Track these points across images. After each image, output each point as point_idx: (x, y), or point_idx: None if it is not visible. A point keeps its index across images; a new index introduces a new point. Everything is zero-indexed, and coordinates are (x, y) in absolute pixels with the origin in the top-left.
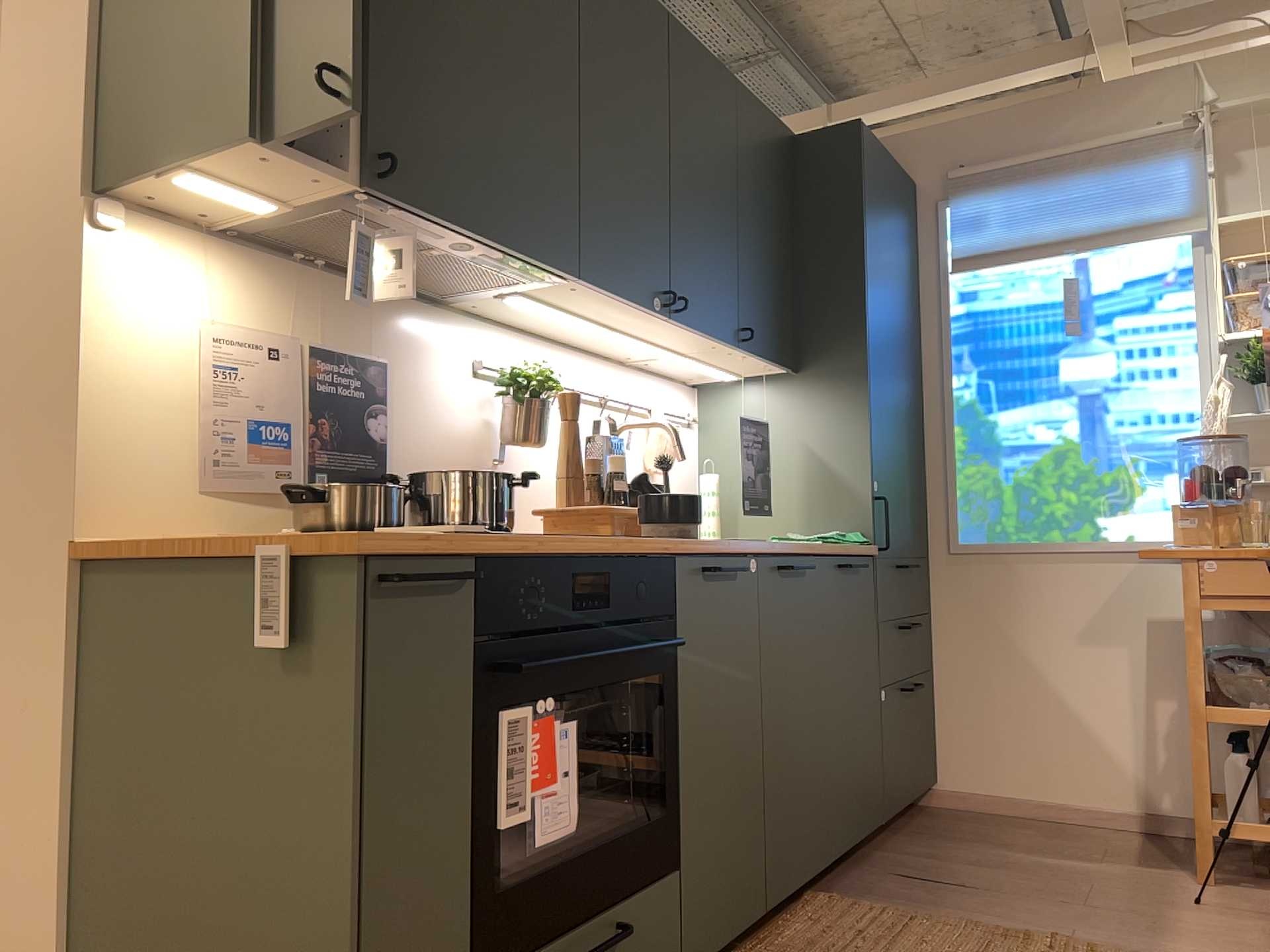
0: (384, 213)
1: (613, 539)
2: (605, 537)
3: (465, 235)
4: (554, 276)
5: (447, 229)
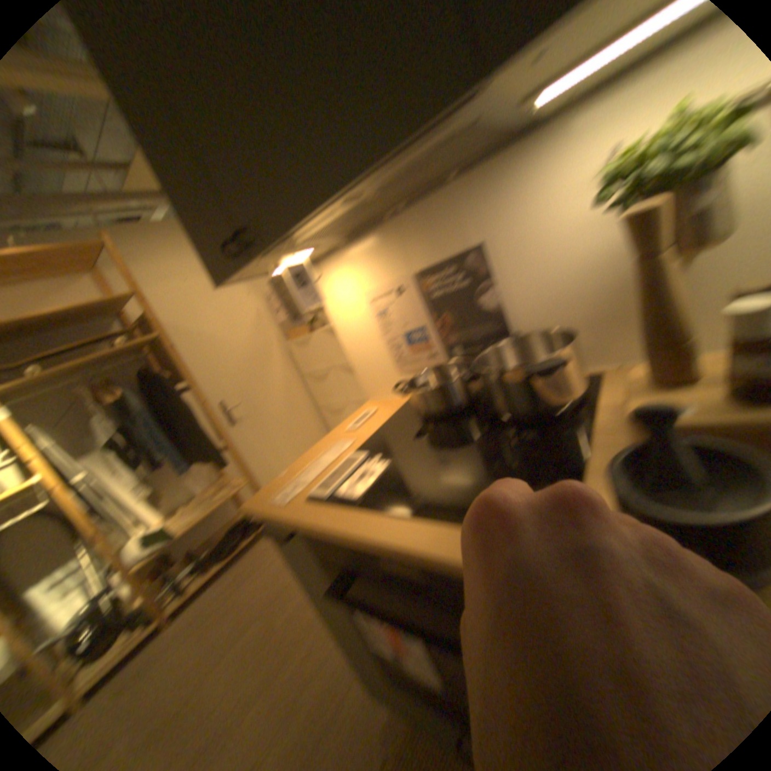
0: (287, 246)
1: (443, 539)
2: (458, 526)
3: (322, 211)
4: (478, 94)
5: (309, 222)
